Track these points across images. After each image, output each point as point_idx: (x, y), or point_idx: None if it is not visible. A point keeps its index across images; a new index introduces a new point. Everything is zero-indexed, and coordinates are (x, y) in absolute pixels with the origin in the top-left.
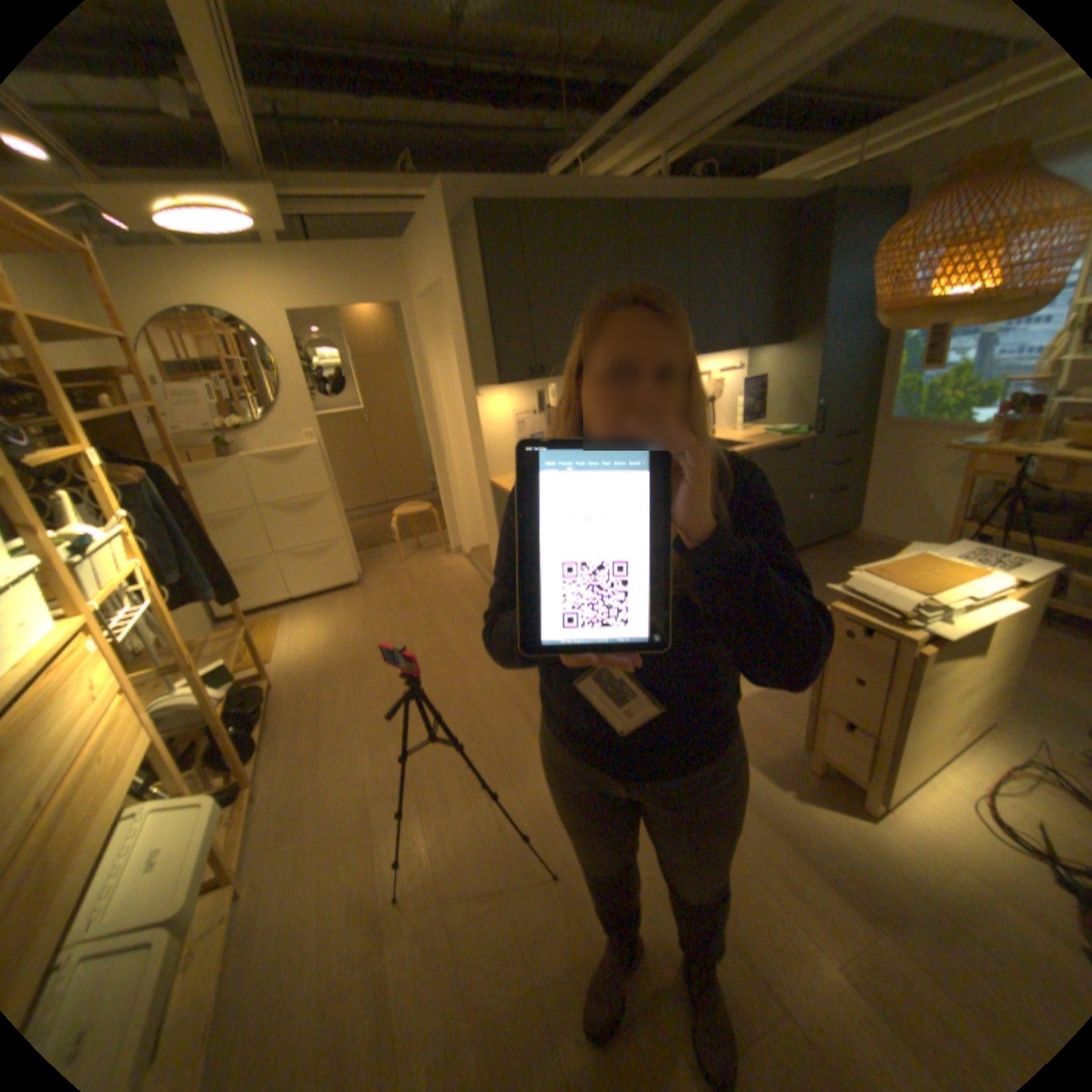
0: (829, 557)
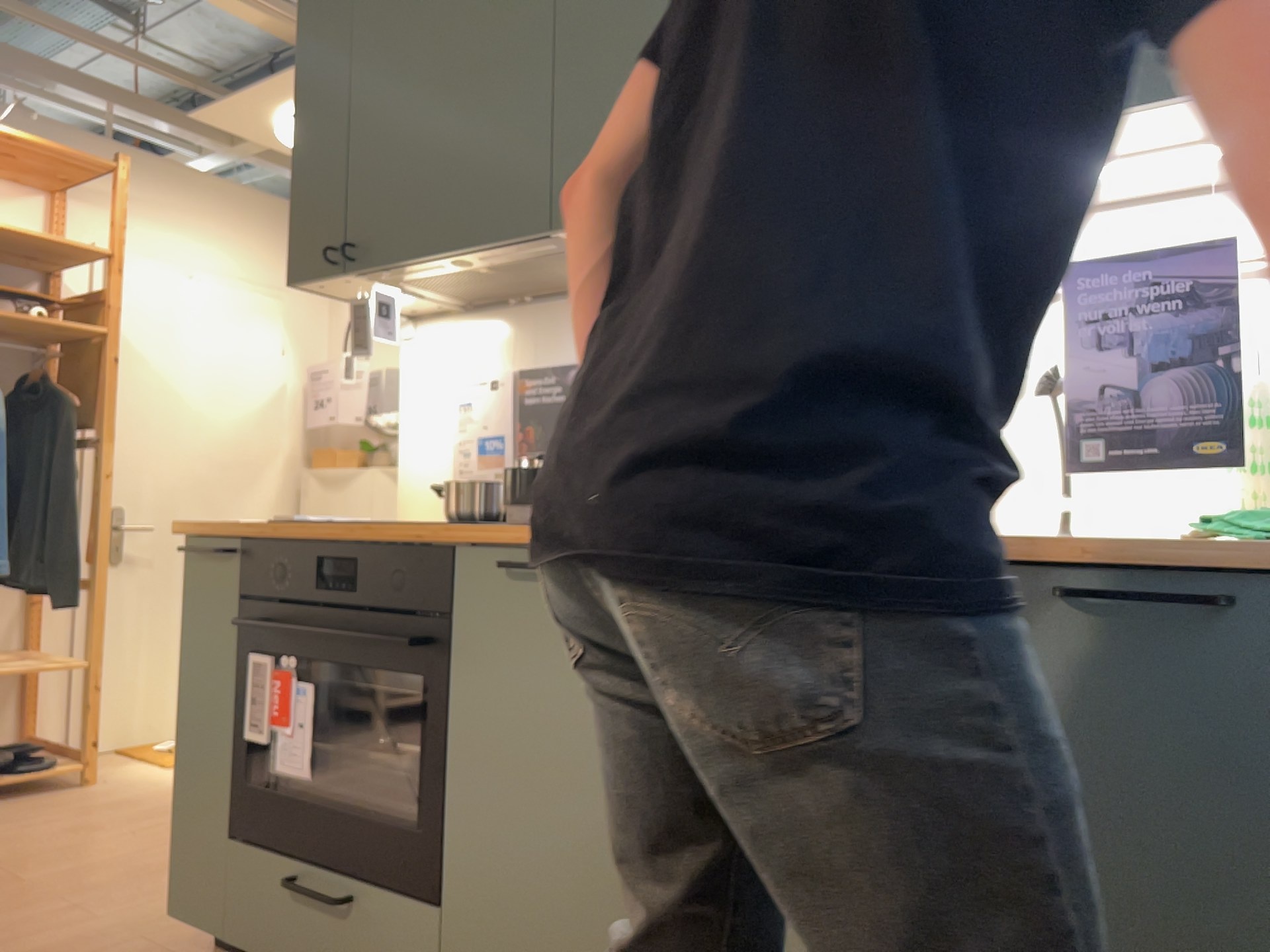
0: None
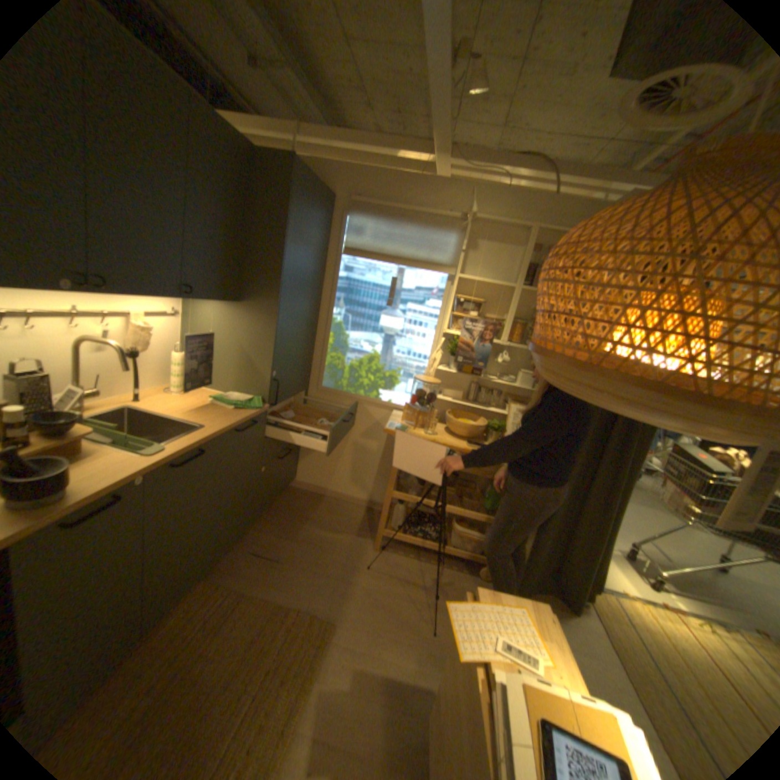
0: (280, 523)
